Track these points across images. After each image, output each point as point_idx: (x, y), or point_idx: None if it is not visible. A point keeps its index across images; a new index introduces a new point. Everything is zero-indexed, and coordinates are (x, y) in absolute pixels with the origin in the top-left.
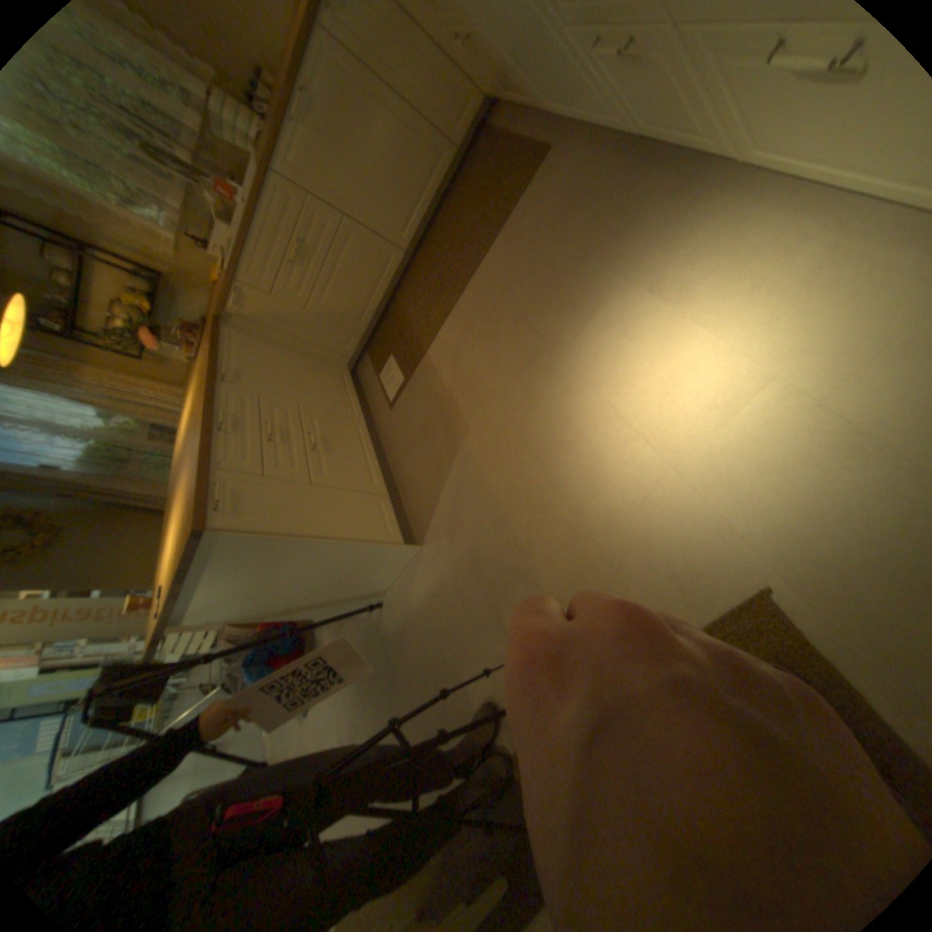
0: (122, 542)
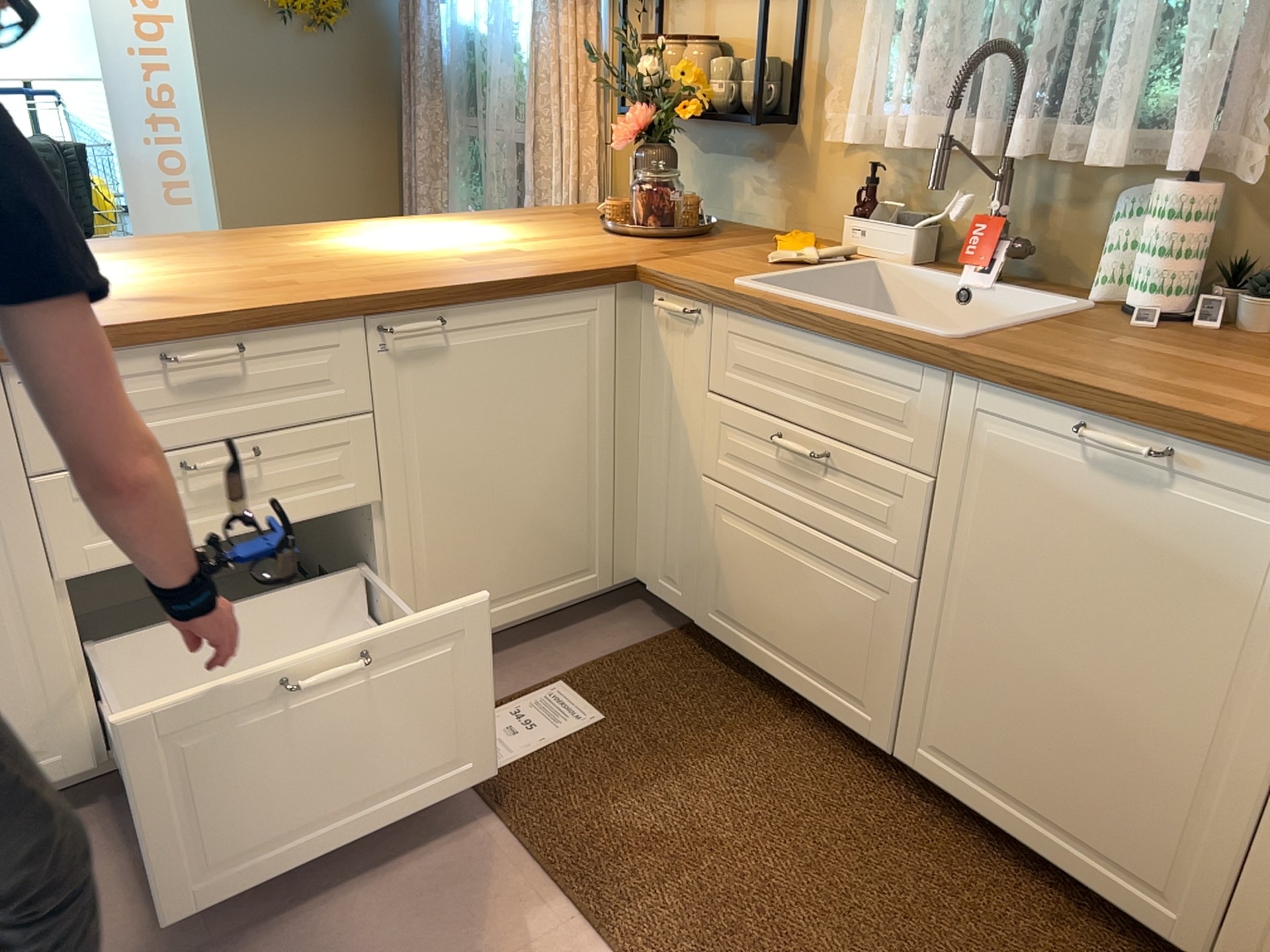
0: (322, 132)
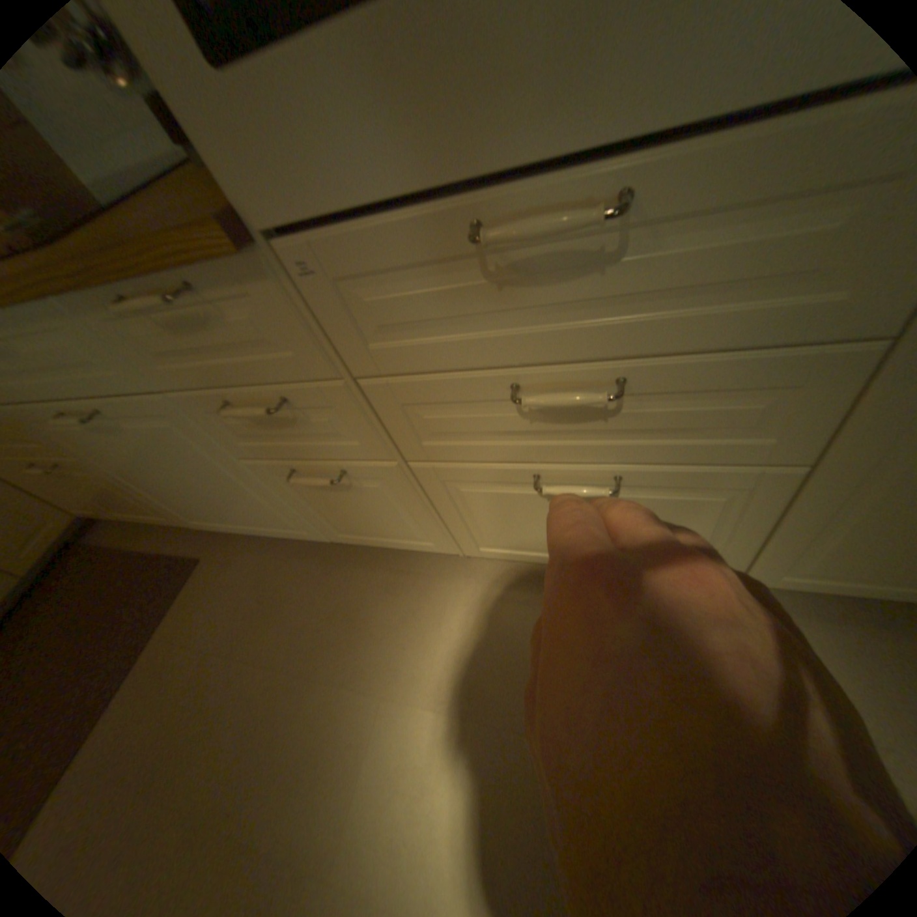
0: None
